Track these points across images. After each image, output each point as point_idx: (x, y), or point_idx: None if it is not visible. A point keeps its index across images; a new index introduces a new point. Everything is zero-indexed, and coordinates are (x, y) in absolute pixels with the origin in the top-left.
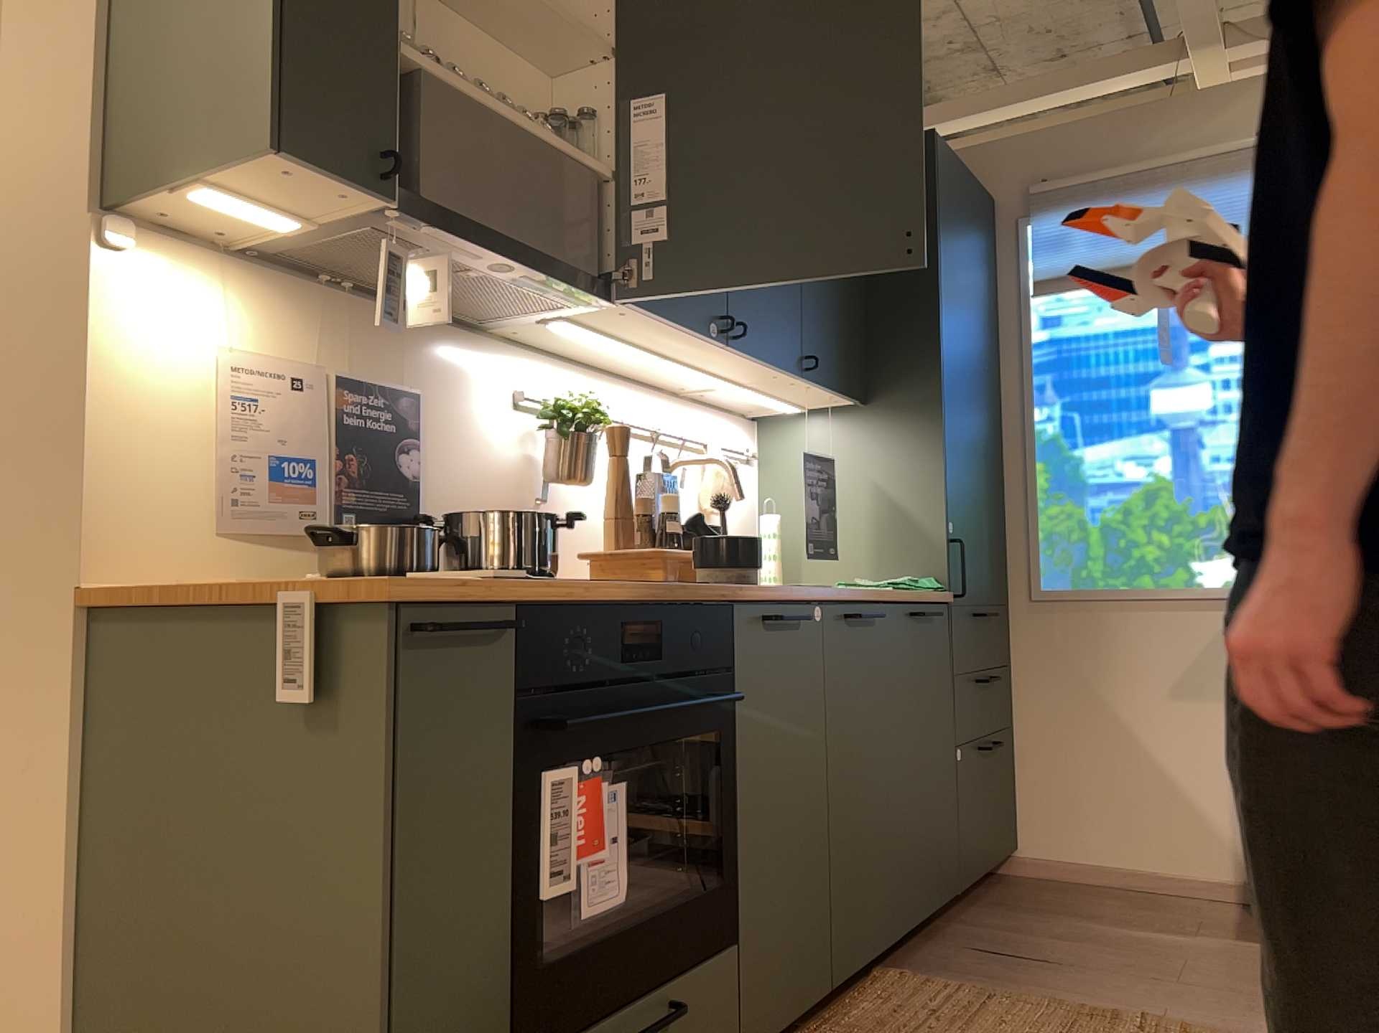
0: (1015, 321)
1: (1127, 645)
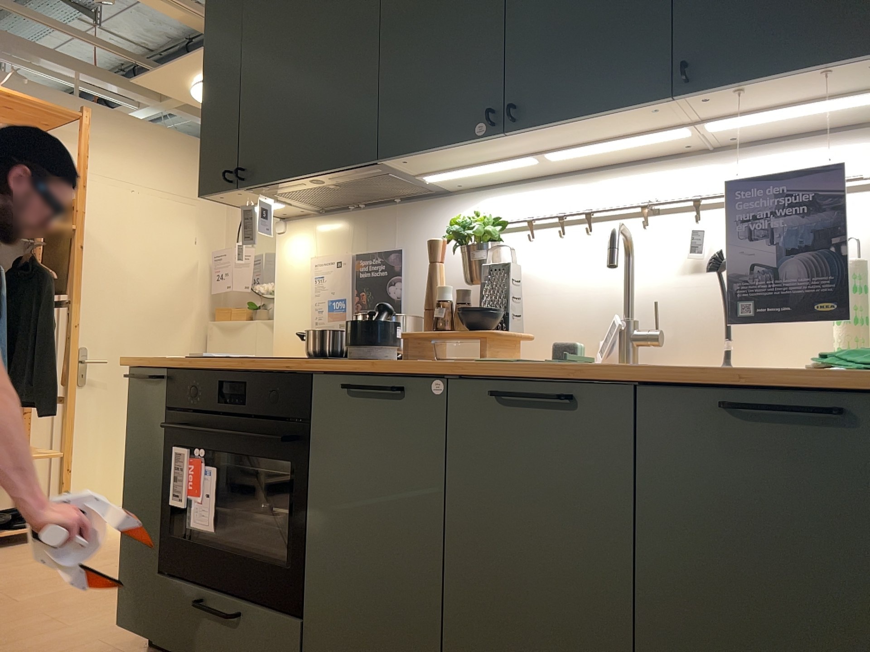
0: None
1: None
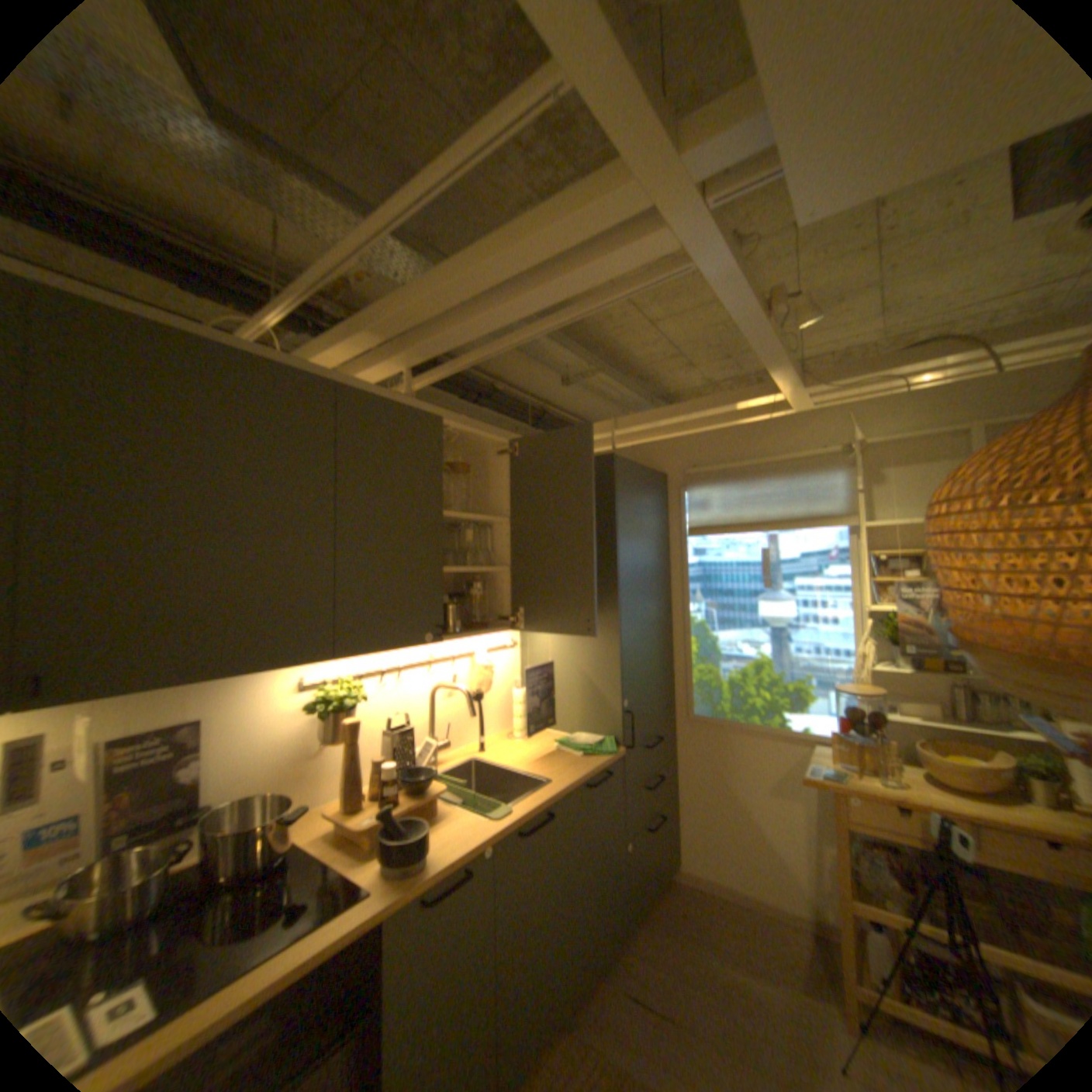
0: (679, 549)
1: (745, 758)
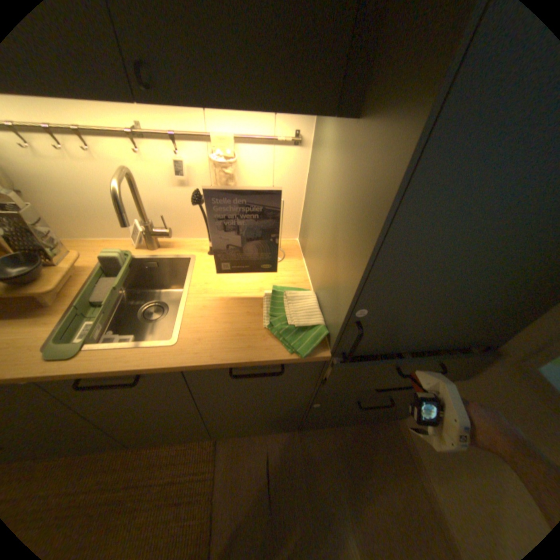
0: None
1: None
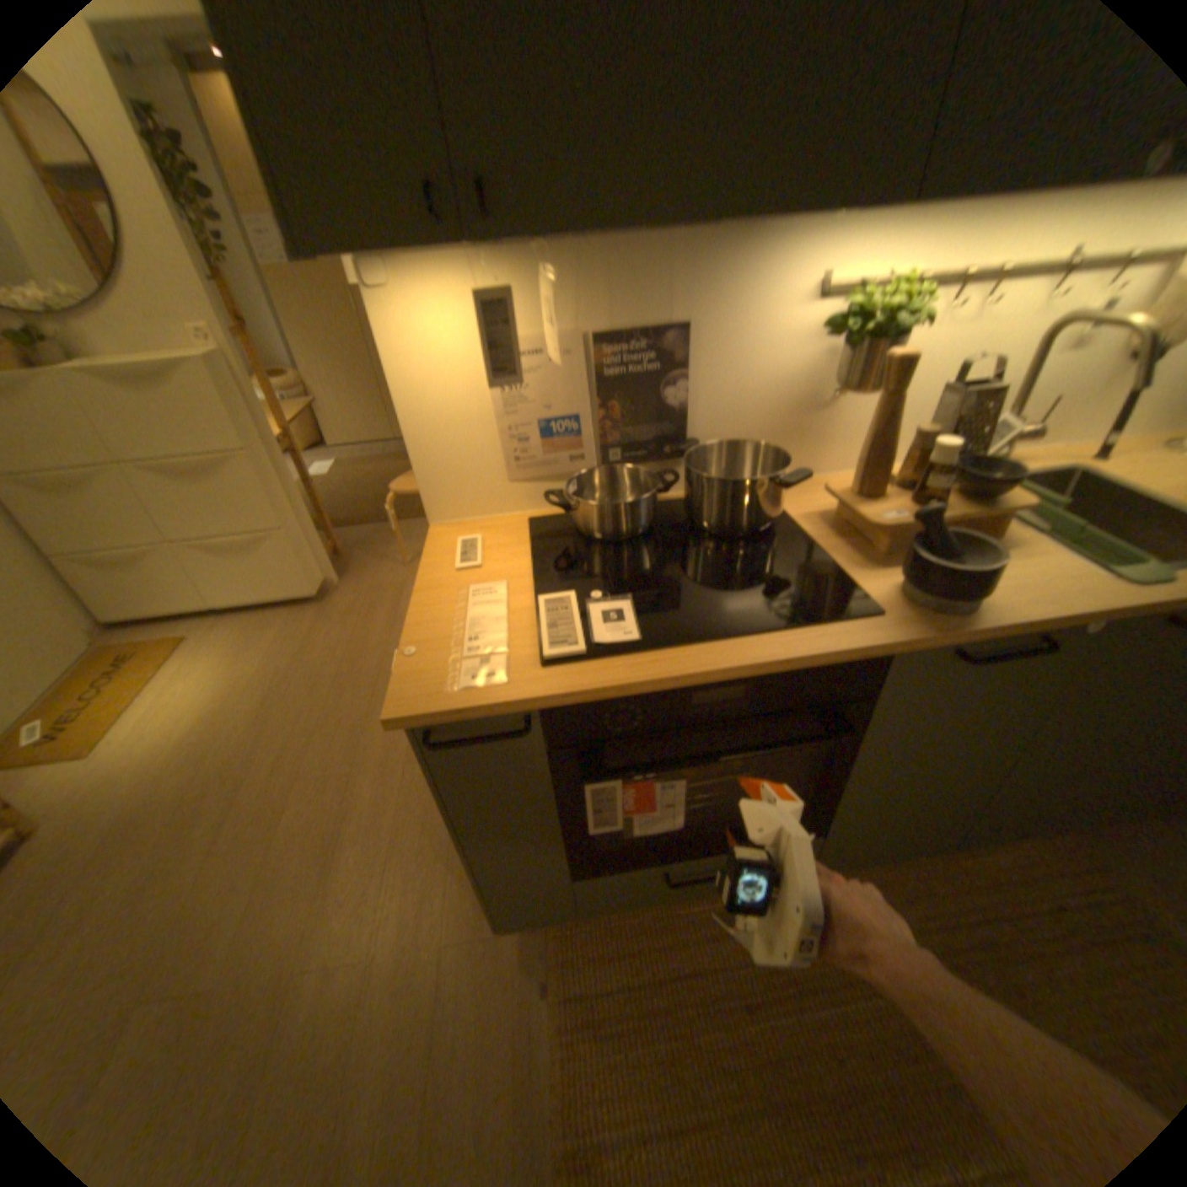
0: None
1: None
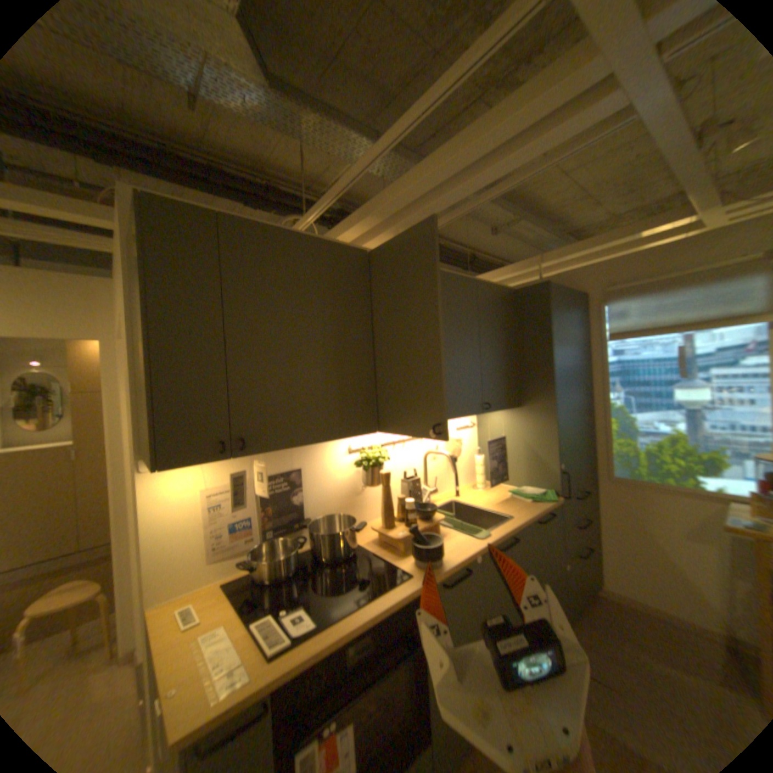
0: (599, 351)
1: (660, 509)
